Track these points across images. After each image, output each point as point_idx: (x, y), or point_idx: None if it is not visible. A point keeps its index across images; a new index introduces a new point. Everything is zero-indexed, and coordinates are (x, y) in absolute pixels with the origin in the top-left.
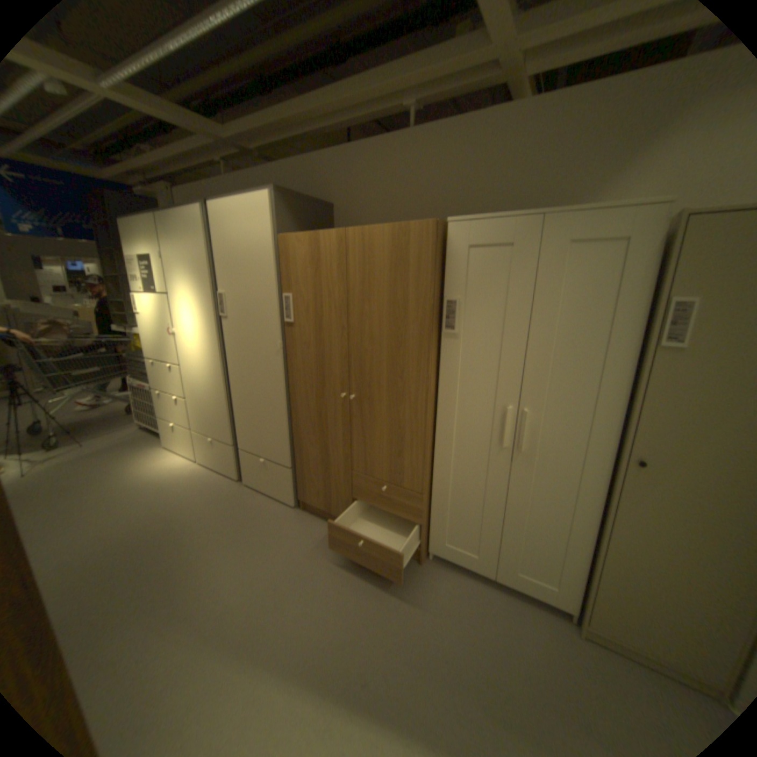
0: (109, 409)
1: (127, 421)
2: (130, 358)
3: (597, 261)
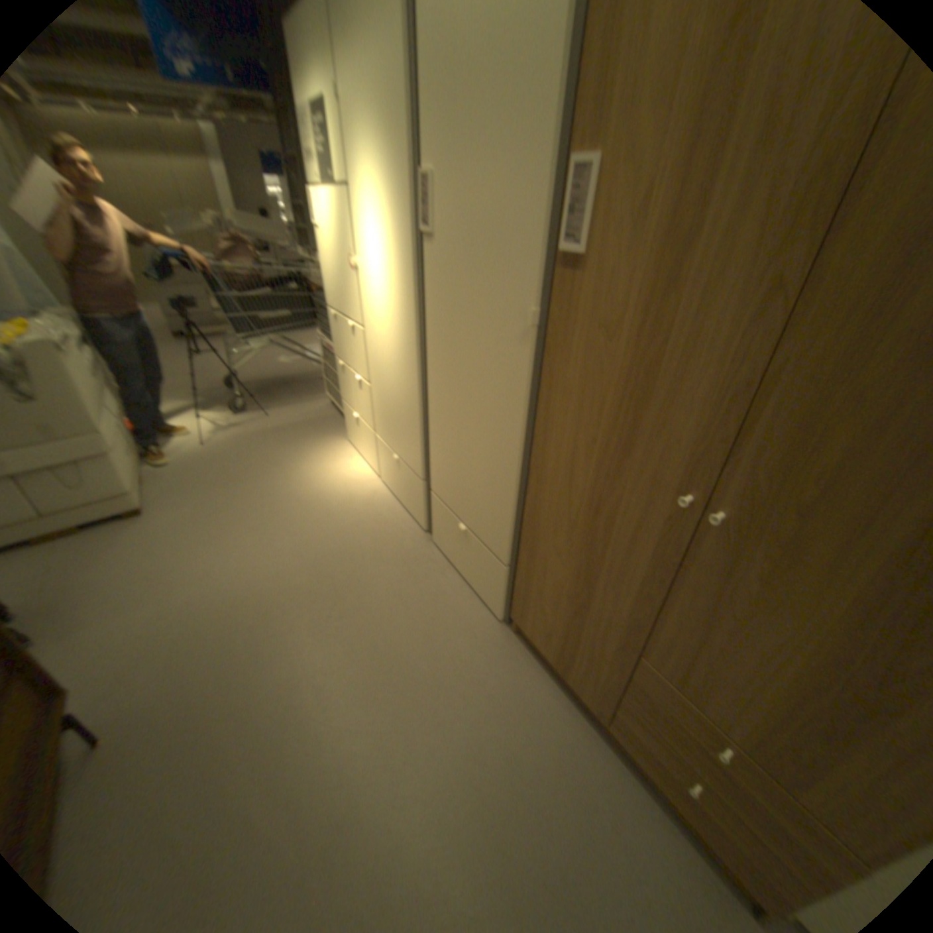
0: (310, 364)
1: (322, 386)
2: (318, 299)
3: None
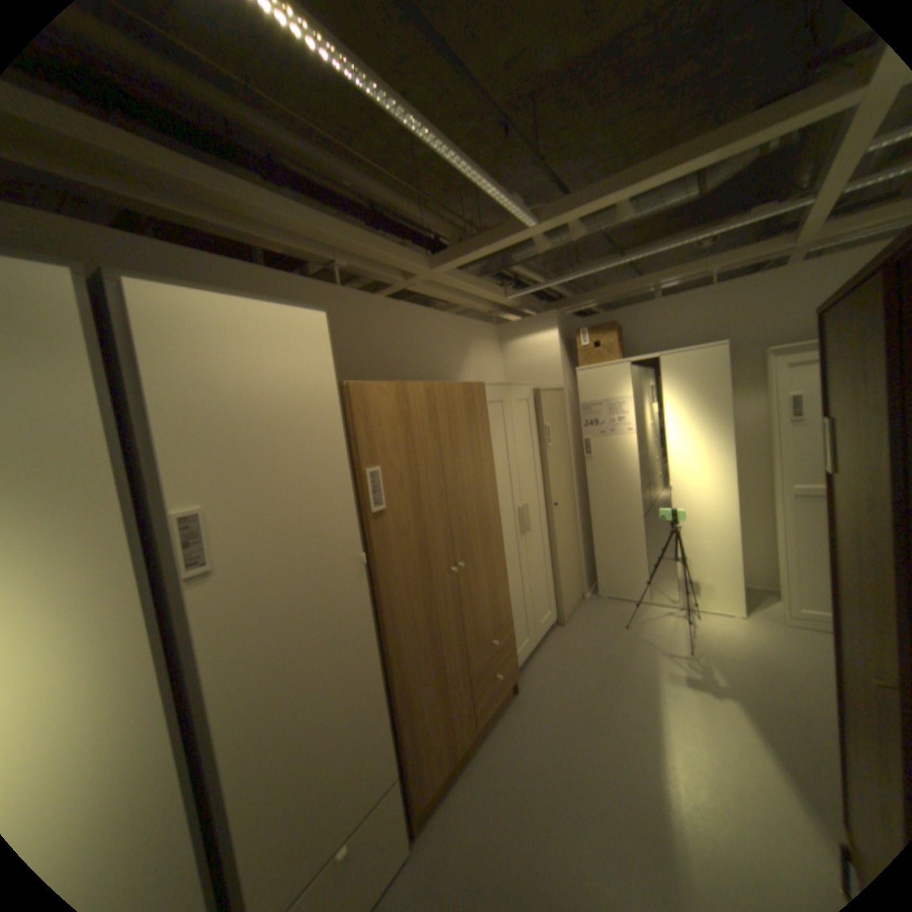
0: None
1: None
2: None
3: (523, 411)
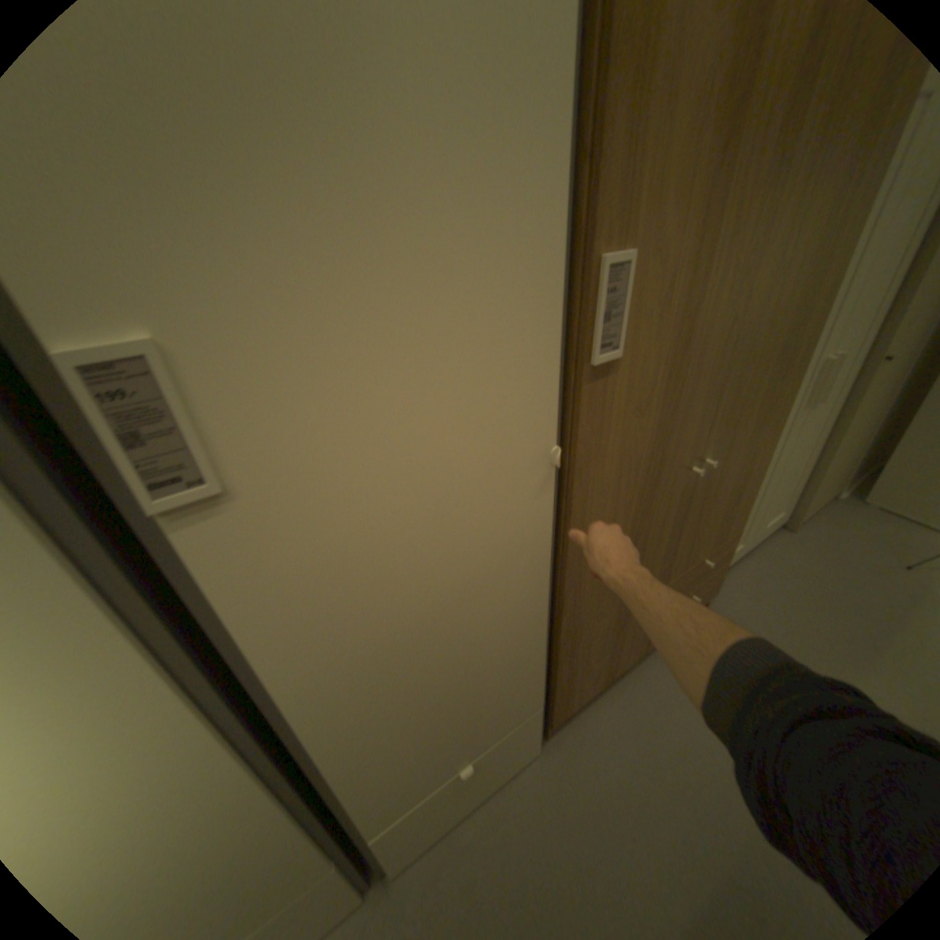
0: None
1: None
2: None
3: None
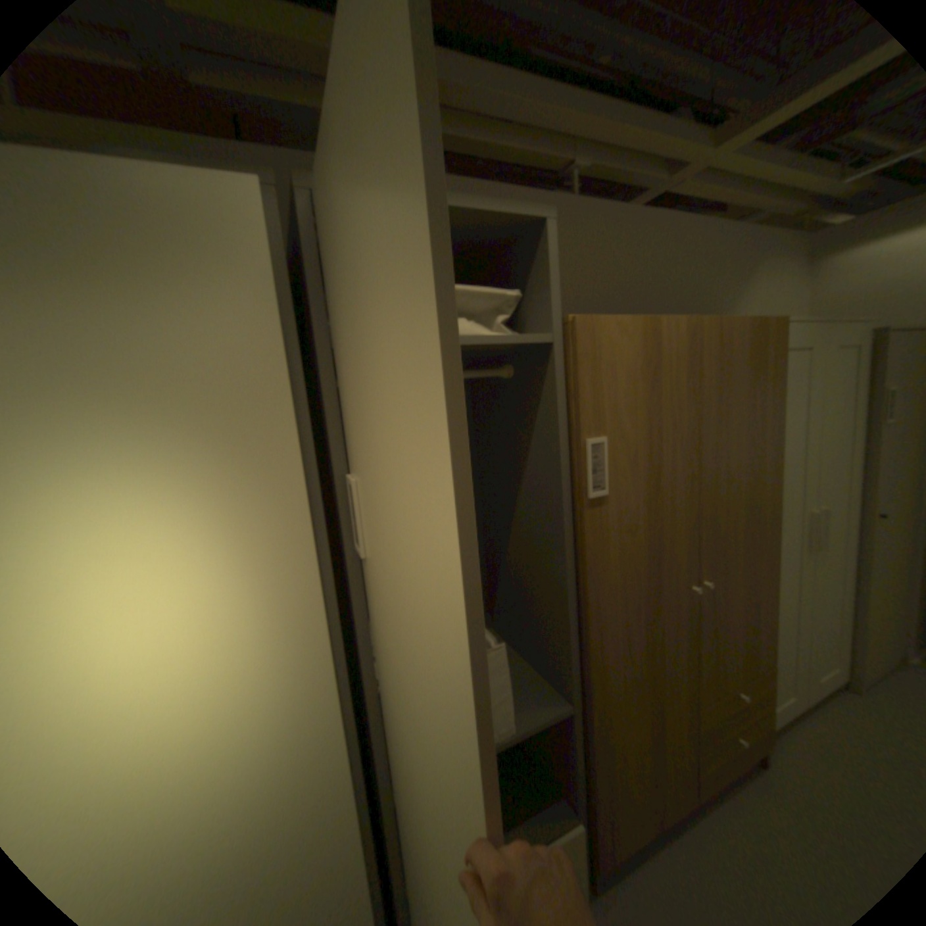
0: None
1: None
2: None
3: (848, 364)
